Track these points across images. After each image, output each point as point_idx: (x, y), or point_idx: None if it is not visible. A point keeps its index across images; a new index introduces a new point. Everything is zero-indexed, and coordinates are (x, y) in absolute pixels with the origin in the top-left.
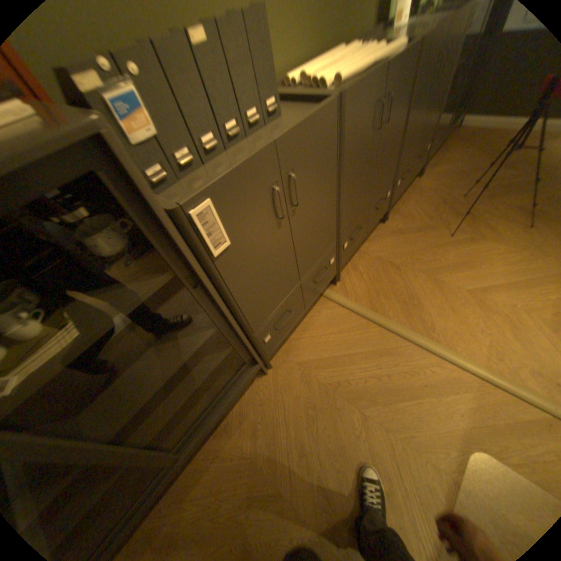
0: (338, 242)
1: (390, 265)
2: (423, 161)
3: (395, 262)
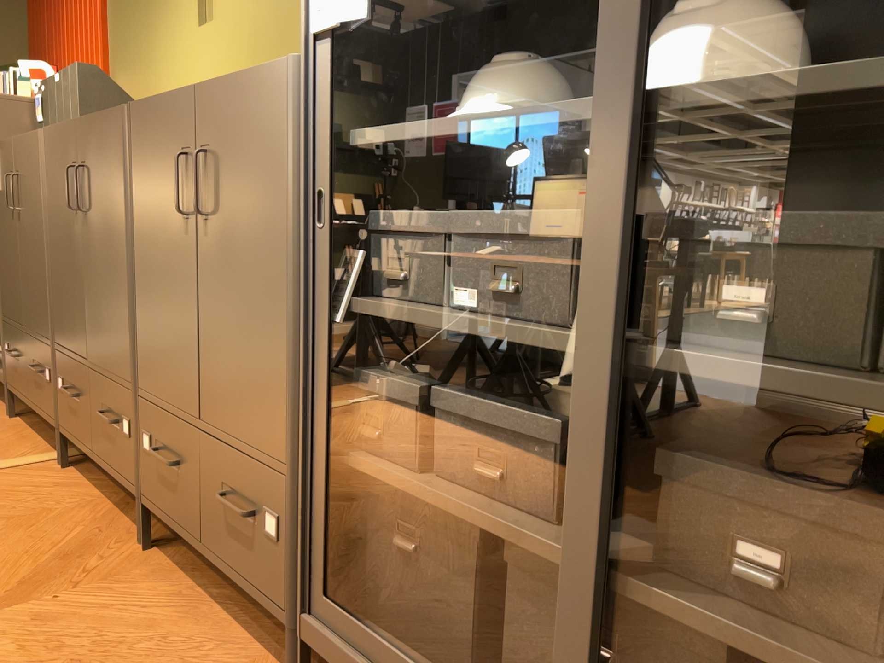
0: (54, 354)
1: (2, 518)
2: (264, 576)
3: (1, 525)
